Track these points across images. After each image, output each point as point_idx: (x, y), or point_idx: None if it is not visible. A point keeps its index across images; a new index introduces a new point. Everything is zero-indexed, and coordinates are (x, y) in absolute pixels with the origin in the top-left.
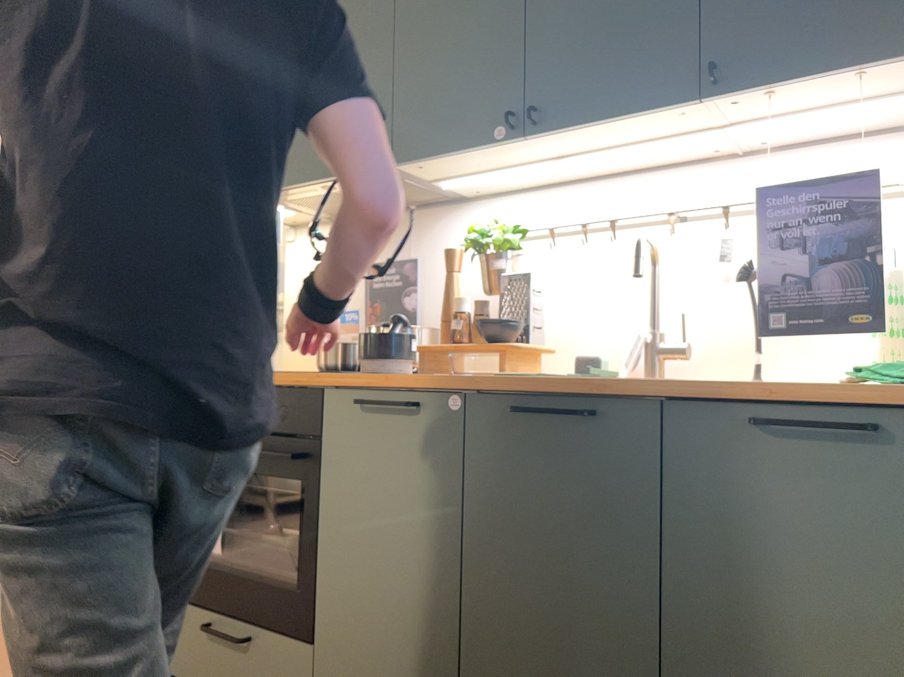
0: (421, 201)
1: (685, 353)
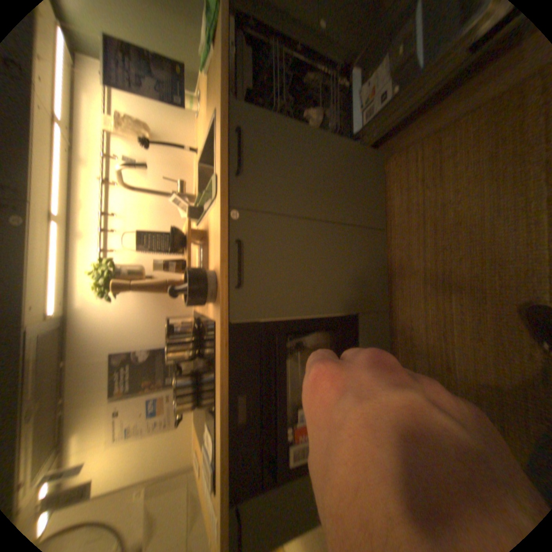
0: (54, 355)
1: (180, 182)
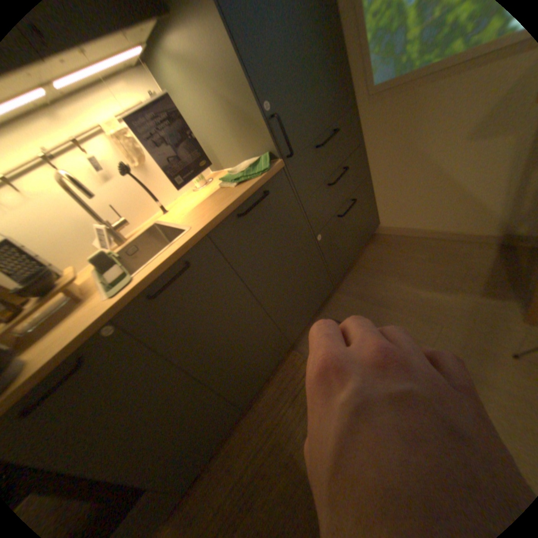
0: None
1: (125, 221)
